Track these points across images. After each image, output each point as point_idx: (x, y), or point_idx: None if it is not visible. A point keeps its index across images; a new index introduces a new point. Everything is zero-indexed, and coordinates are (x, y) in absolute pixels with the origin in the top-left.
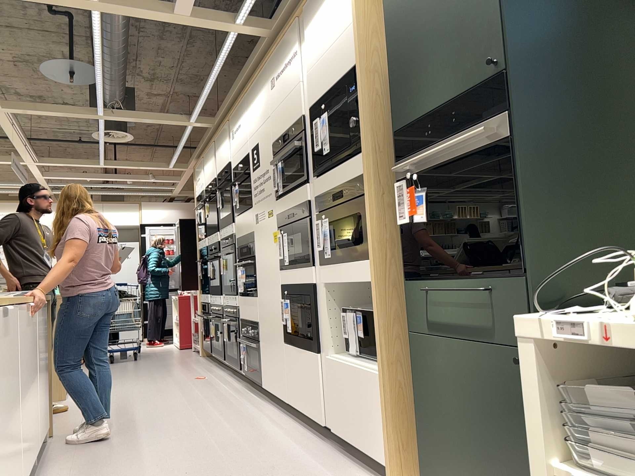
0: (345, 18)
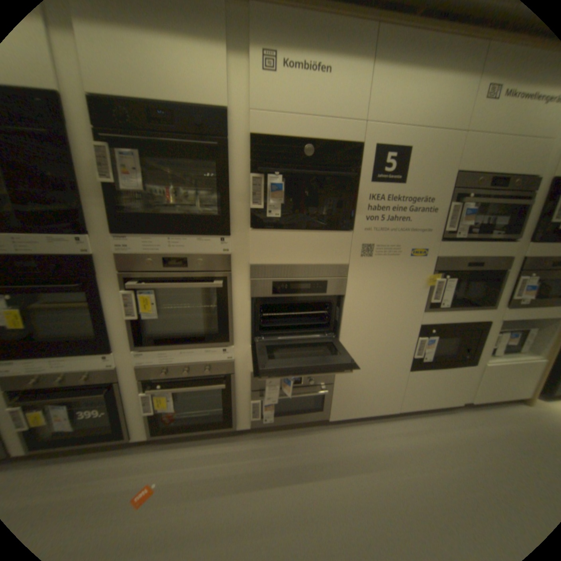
0: None
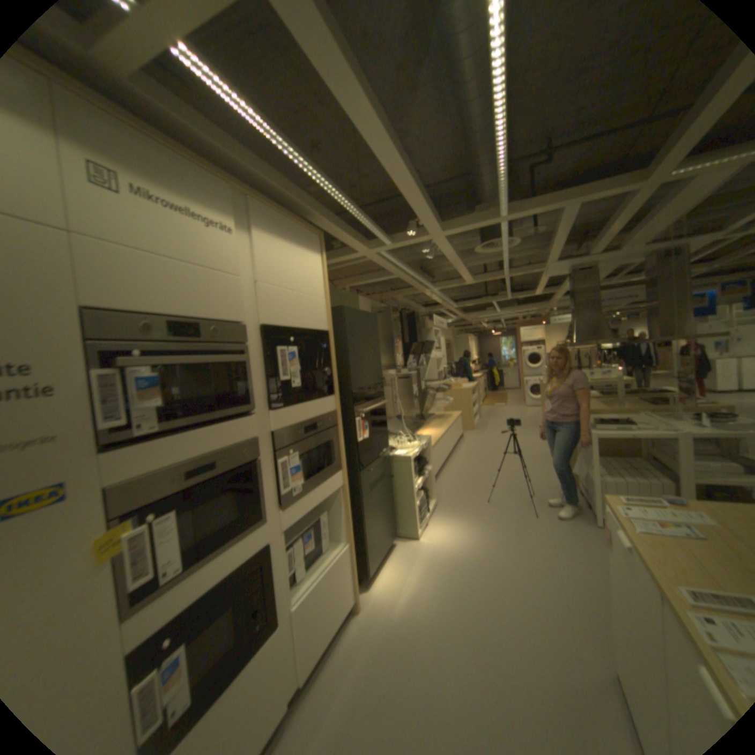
0: (315, 286)
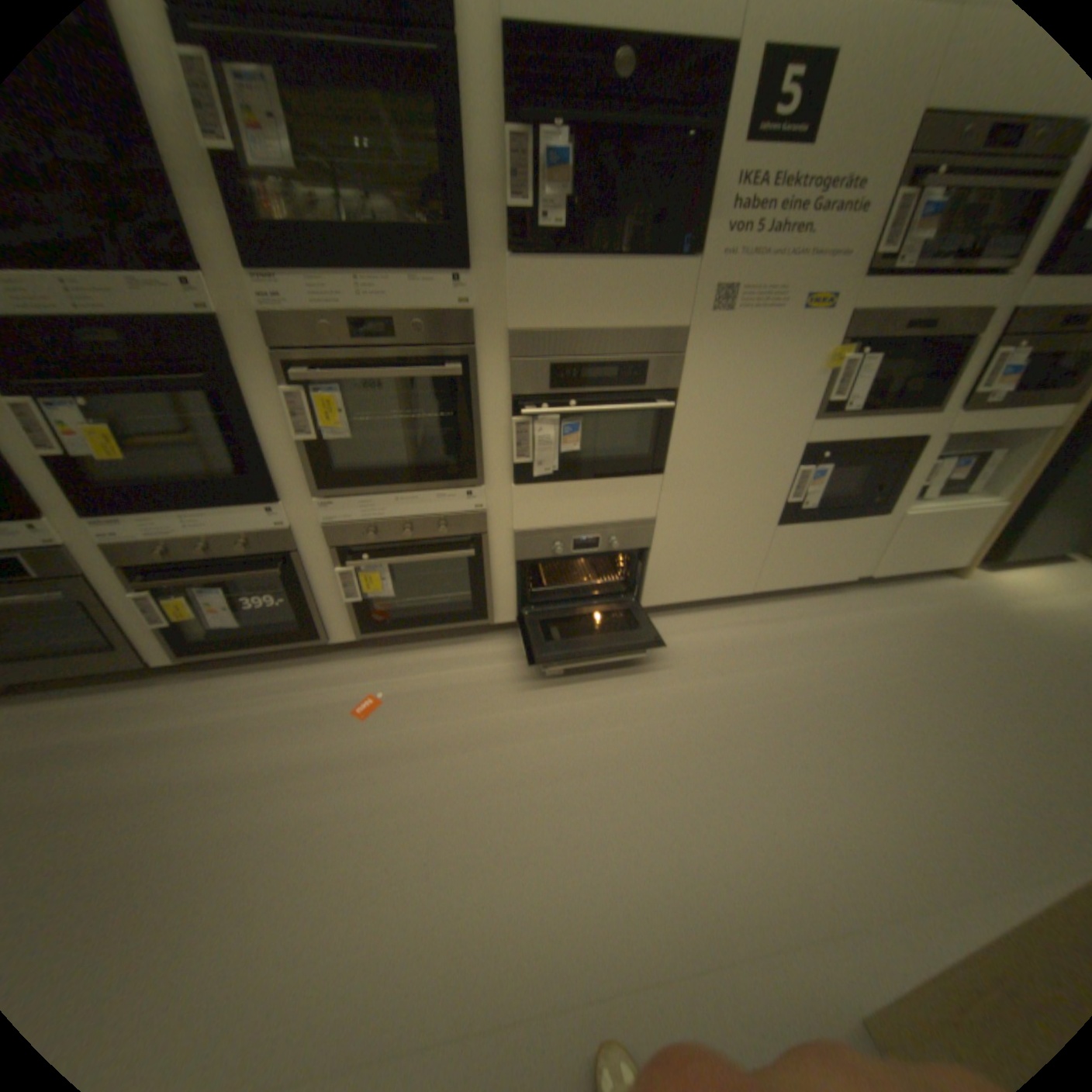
0: None
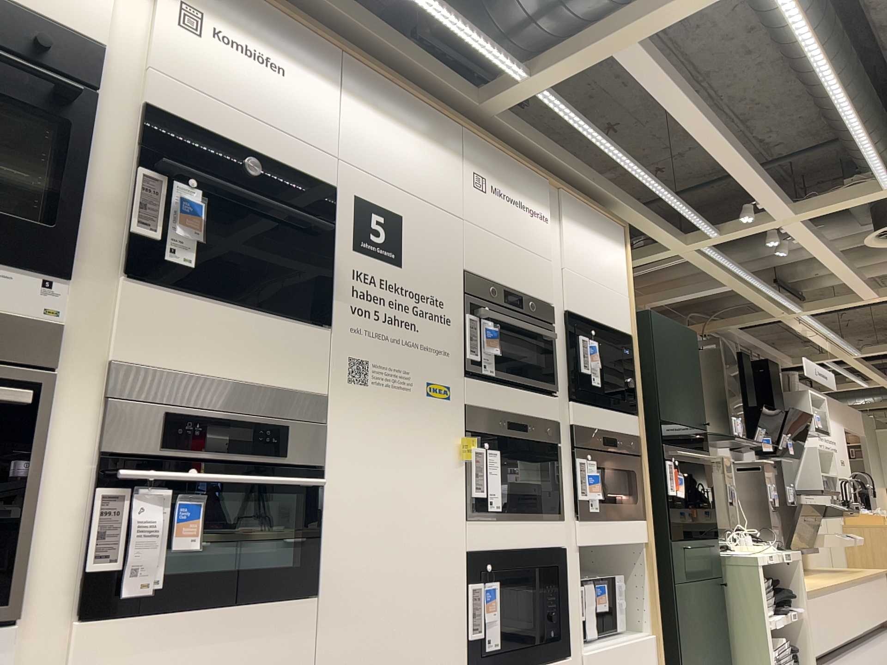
0: (617, 280)
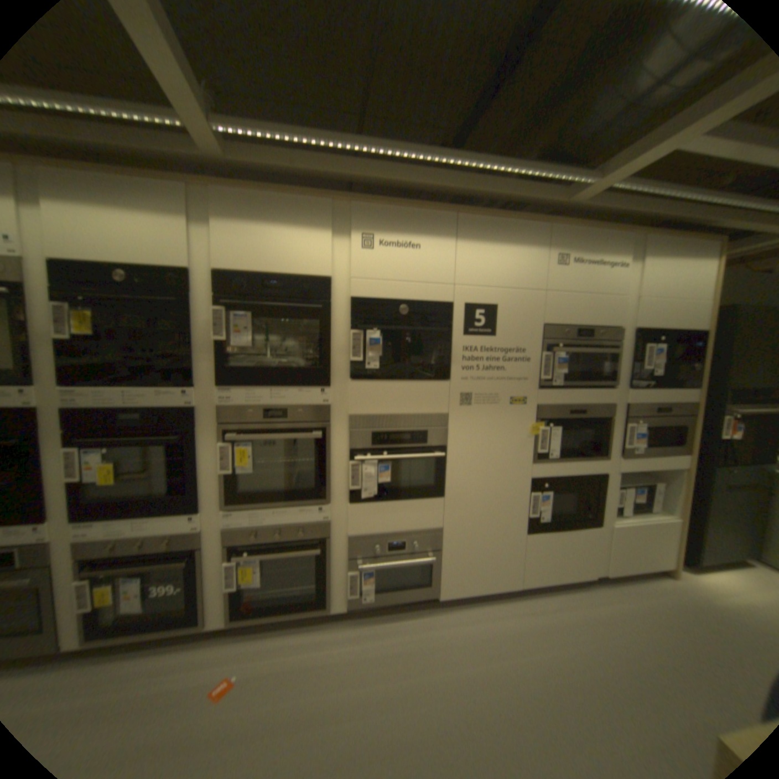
0: (702, 290)
